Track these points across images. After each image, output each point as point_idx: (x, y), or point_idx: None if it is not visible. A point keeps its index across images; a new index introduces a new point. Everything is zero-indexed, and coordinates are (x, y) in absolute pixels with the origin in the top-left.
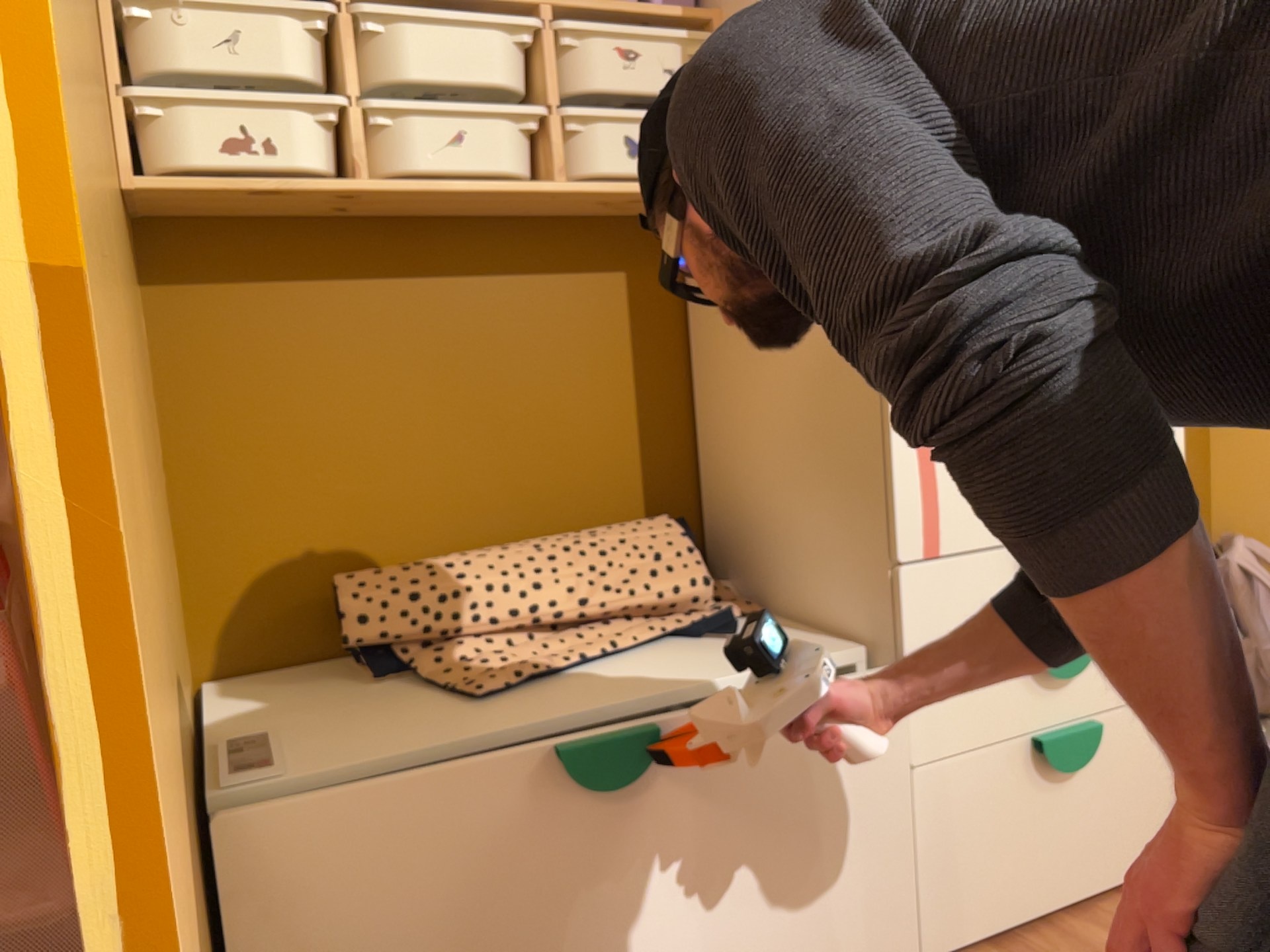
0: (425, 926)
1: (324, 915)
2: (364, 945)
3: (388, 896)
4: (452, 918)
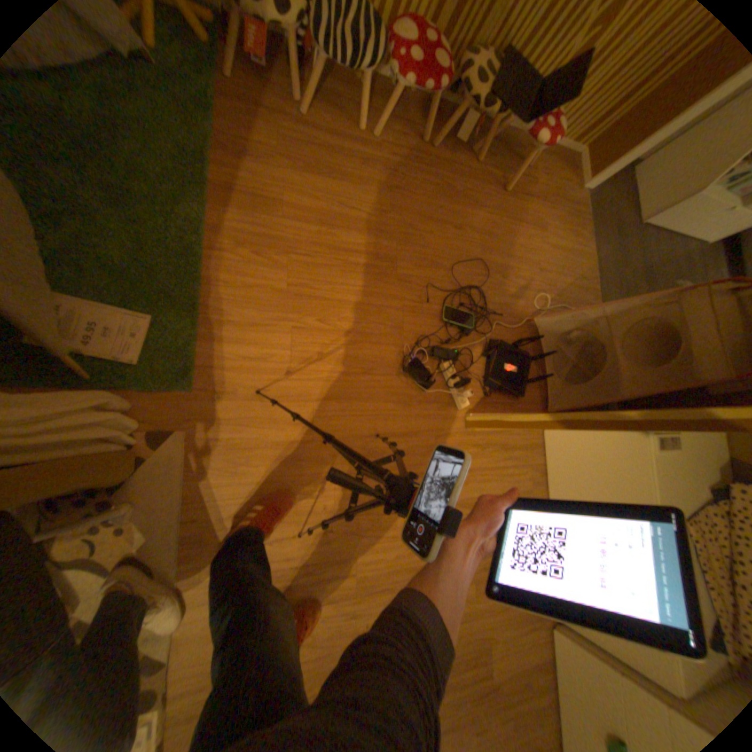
0: (602, 483)
1: (611, 457)
2: (600, 466)
3: (613, 475)
4: (603, 491)
